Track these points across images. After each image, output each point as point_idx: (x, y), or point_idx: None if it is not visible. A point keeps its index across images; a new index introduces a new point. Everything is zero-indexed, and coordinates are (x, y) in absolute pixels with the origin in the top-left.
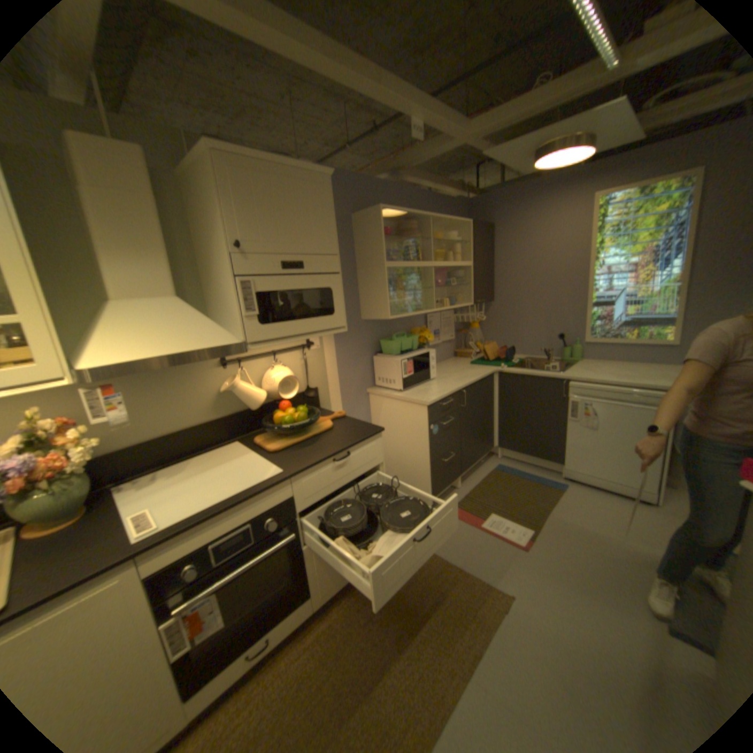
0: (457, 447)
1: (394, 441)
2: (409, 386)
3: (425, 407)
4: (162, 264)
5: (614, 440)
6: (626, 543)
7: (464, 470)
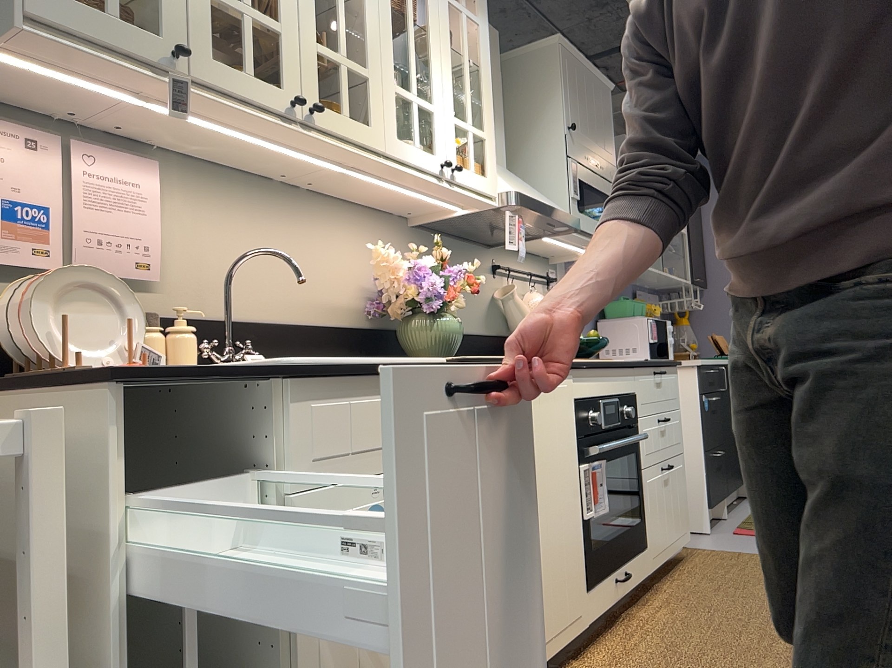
0: (723, 447)
1: None
2: None
3: (694, 370)
4: (504, 136)
5: None
6: None
7: (731, 488)
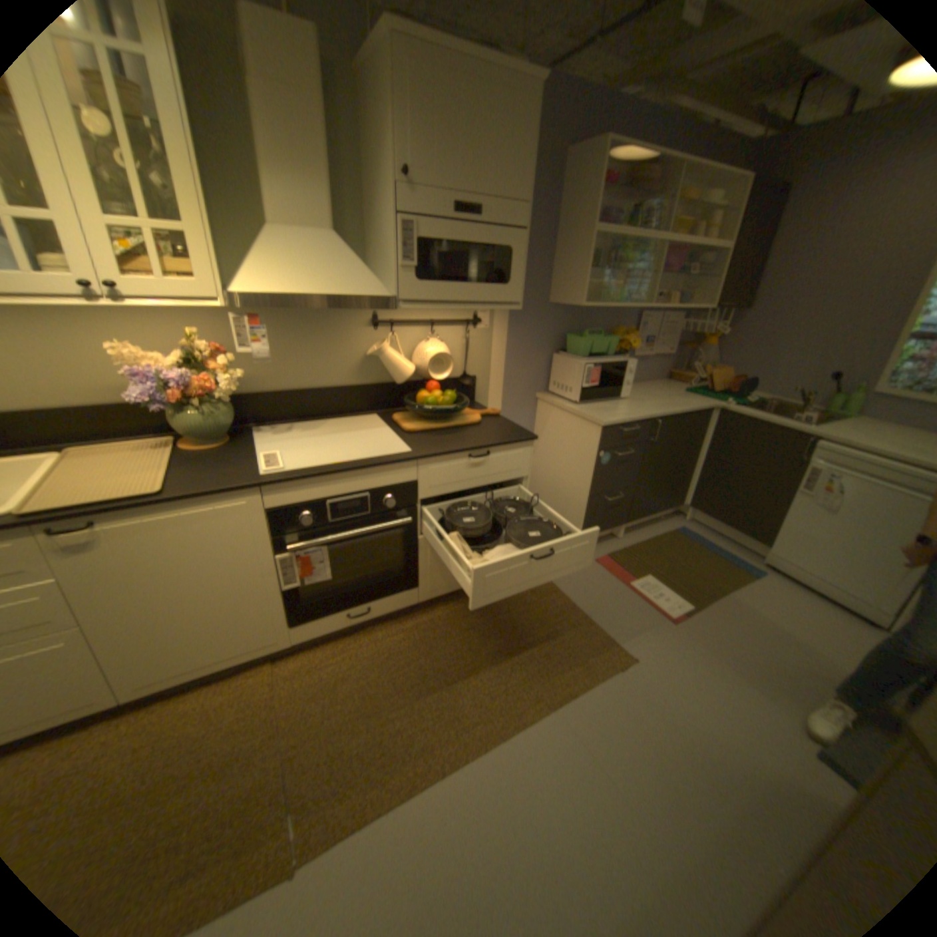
0: (630, 489)
1: (554, 462)
2: (590, 400)
3: (599, 427)
4: (323, 188)
5: (858, 533)
6: (815, 655)
7: (633, 518)
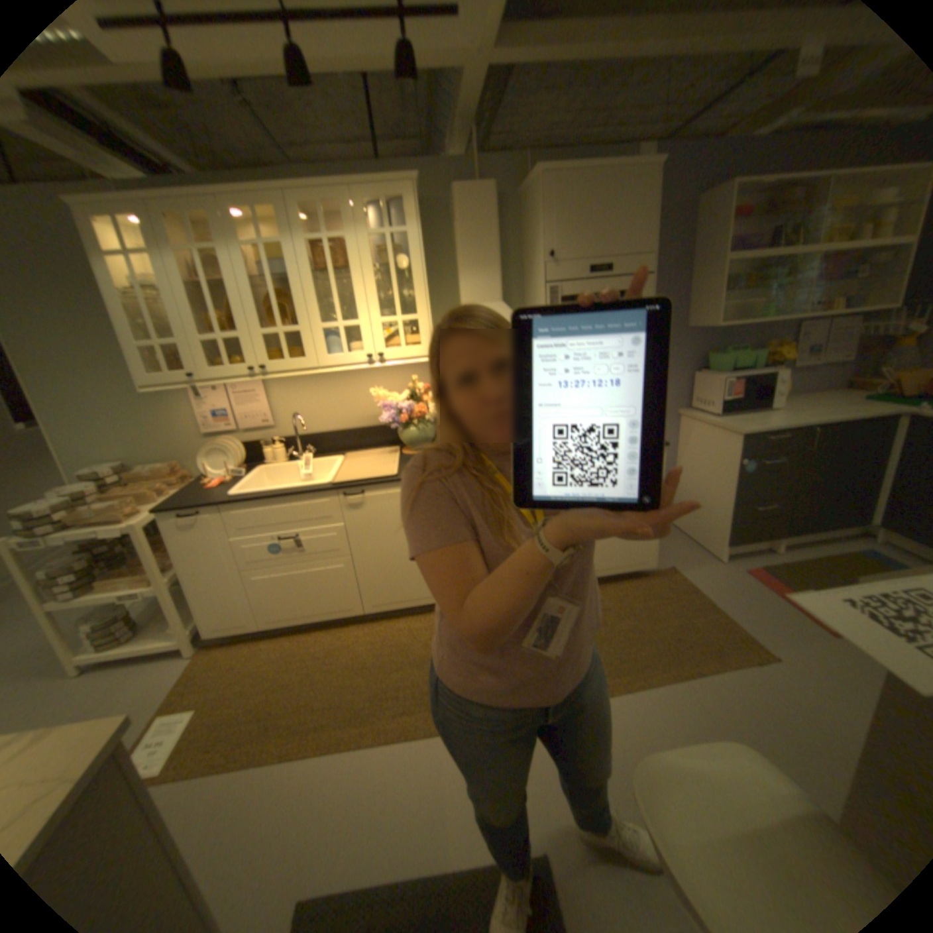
0: (788, 500)
1: (699, 473)
2: (736, 413)
3: (742, 436)
4: (496, 275)
5: None
6: None
7: (797, 534)
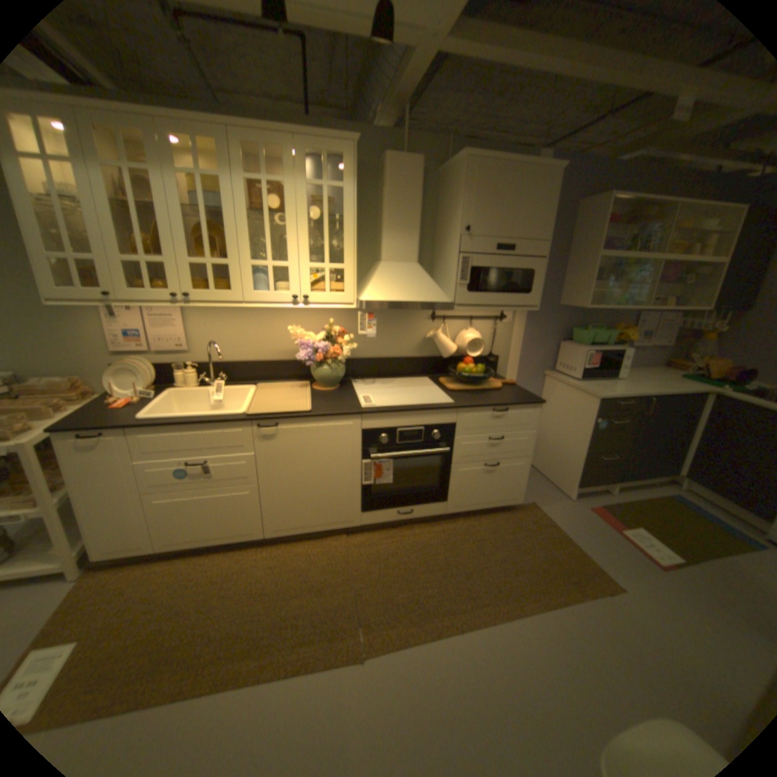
0: (626, 454)
1: (558, 425)
2: (591, 379)
3: (599, 400)
4: (416, 240)
5: None
6: None
7: (628, 480)
